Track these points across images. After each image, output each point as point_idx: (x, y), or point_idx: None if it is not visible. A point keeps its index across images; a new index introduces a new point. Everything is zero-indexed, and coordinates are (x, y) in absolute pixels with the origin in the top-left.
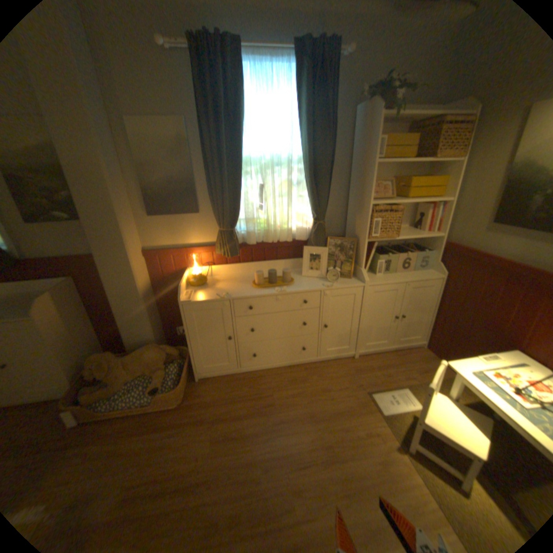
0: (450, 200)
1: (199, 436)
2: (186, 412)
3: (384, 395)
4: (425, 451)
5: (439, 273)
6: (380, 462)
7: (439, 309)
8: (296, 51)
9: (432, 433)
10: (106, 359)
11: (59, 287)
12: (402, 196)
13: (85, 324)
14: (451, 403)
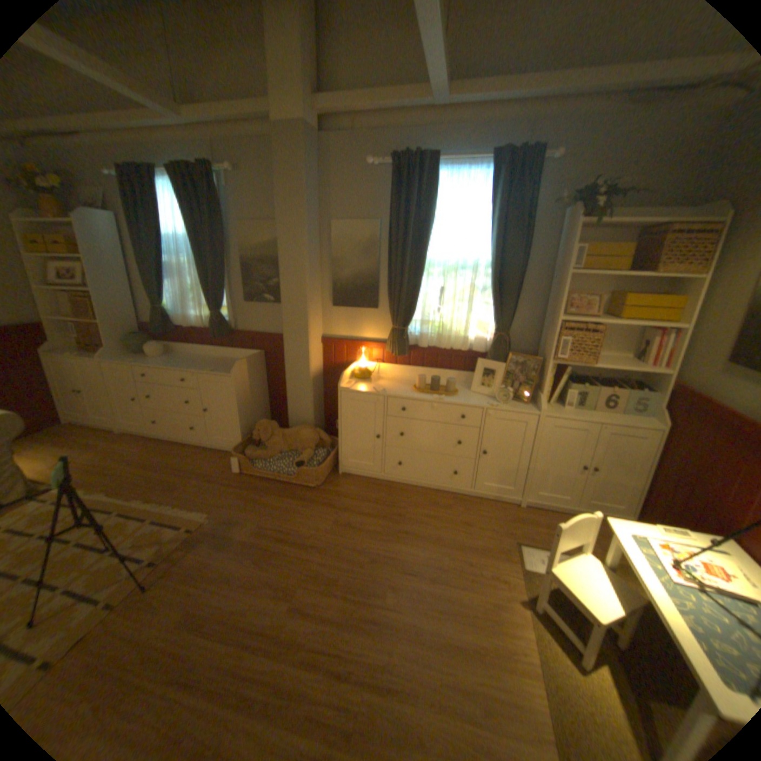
0: (682, 327)
1: (326, 515)
2: (323, 494)
3: (538, 552)
4: (557, 618)
5: (661, 424)
6: (494, 604)
7: (657, 475)
8: (496, 158)
9: (558, 586)
10: (272, 426)
11: (254, 357)
12: (616, 316)
13: (264, 395)
14: (601, 569)
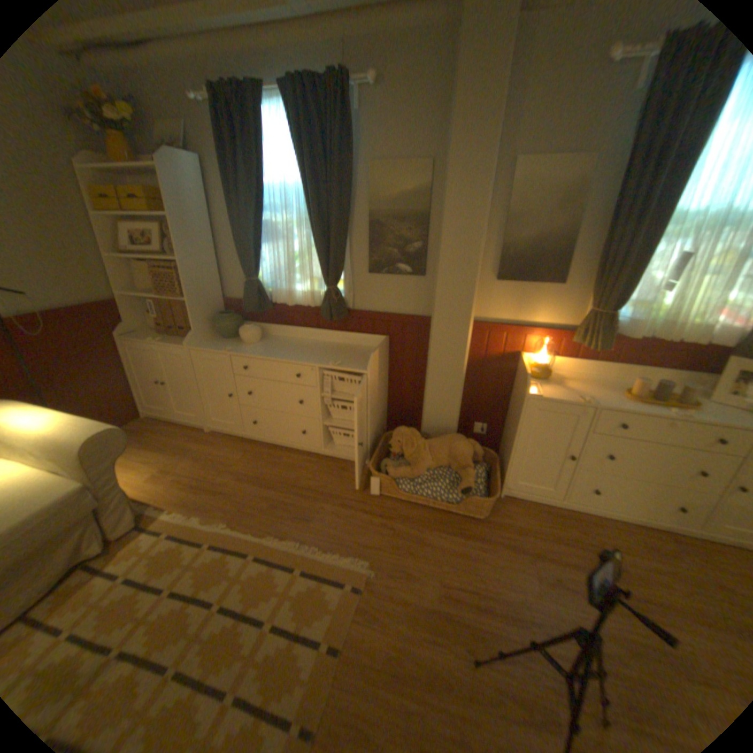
0: None
1: (521, 565)
2: (497, 529)
3: None
4: None
5: None
6: None
7: None
8: None
9: None
10: (415, 434)
11: (383, 344)
12: None
13: (385, 390)
14: None
